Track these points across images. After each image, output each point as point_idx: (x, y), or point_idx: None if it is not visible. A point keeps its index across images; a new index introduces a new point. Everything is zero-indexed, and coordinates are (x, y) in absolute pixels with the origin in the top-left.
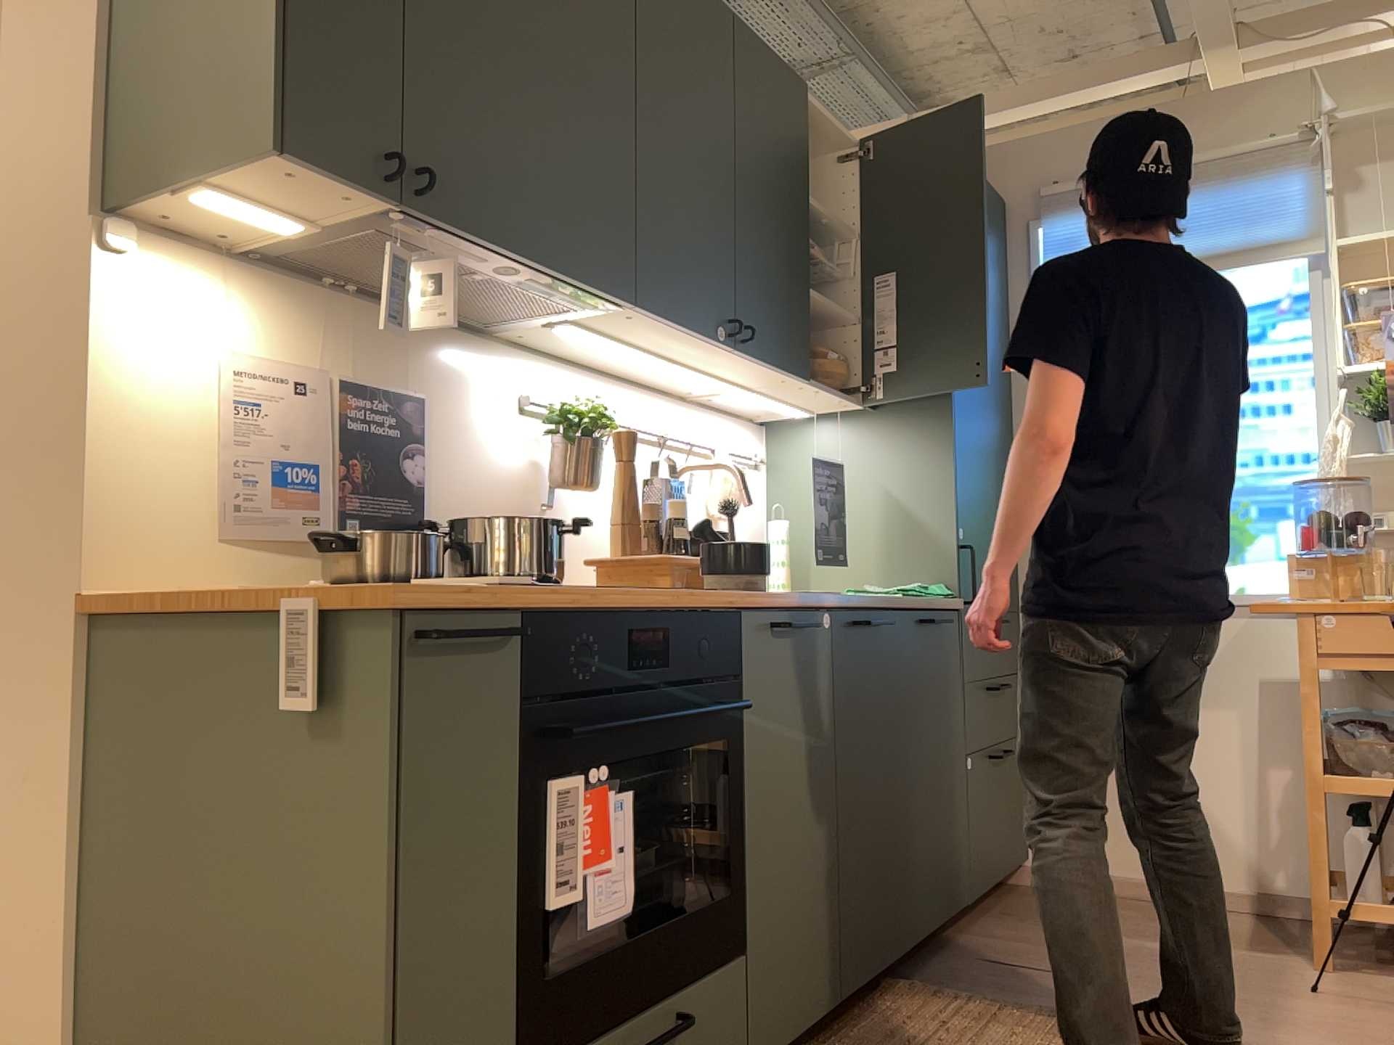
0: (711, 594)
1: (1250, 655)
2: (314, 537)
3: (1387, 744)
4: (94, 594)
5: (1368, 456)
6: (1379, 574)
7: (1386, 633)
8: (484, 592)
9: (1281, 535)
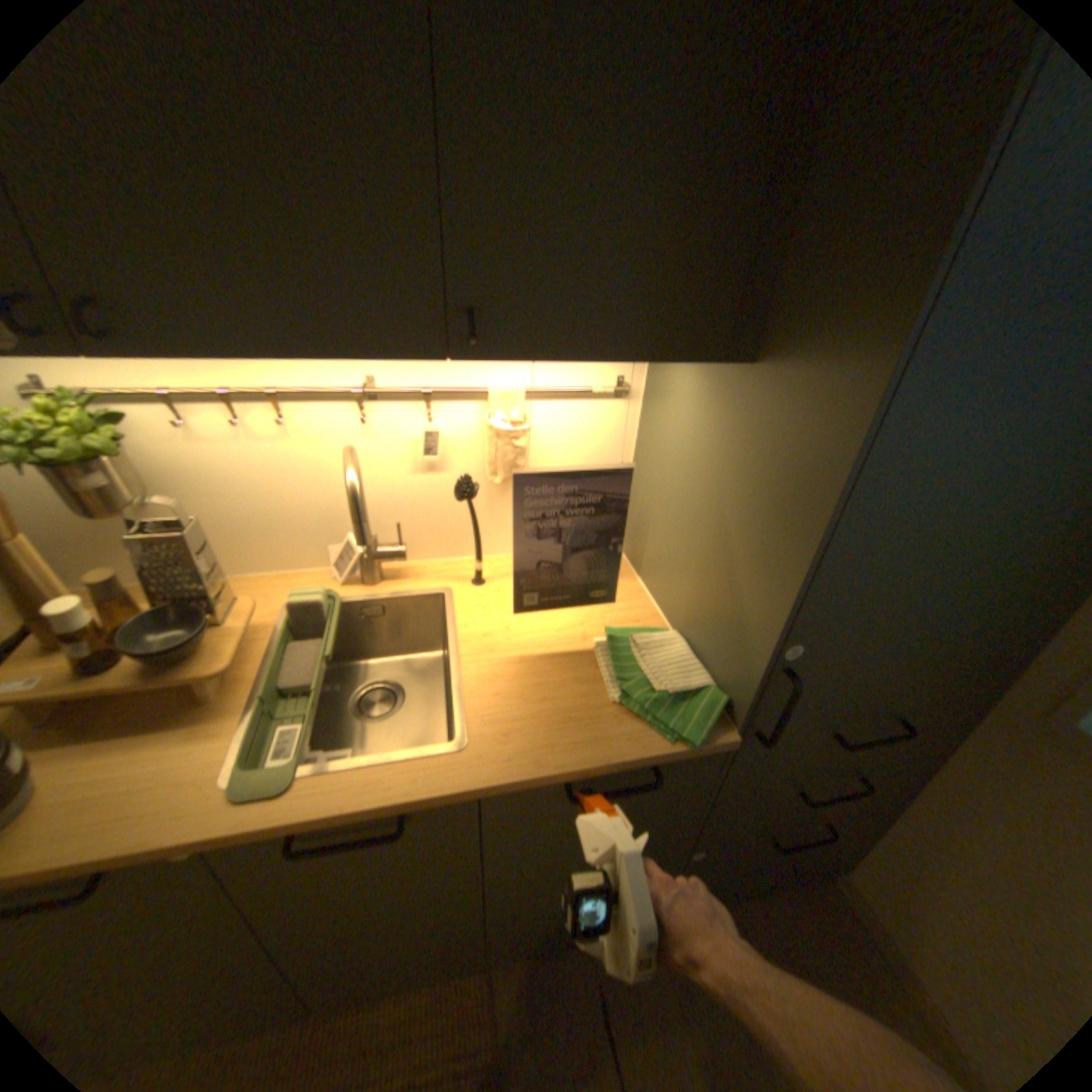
0: None
1: None
2: None
3: None
4: None
5: None
6: None
7: None
8: None
9: None
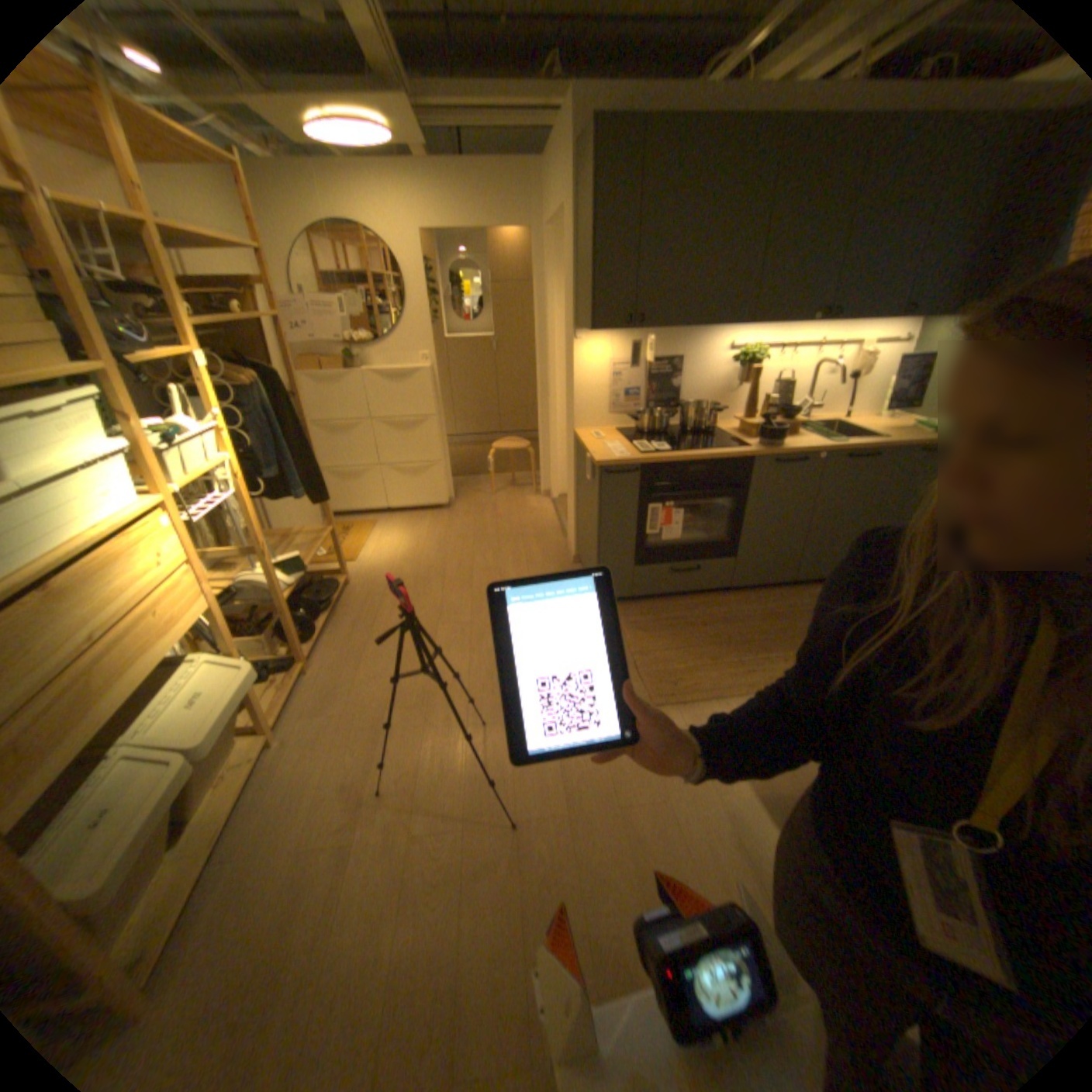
0: (752, 445)
1: None
2: (627, 416)
3: None
4: (575, 431)
5: None
6: None
7: None
8: (629, 459)
9: None
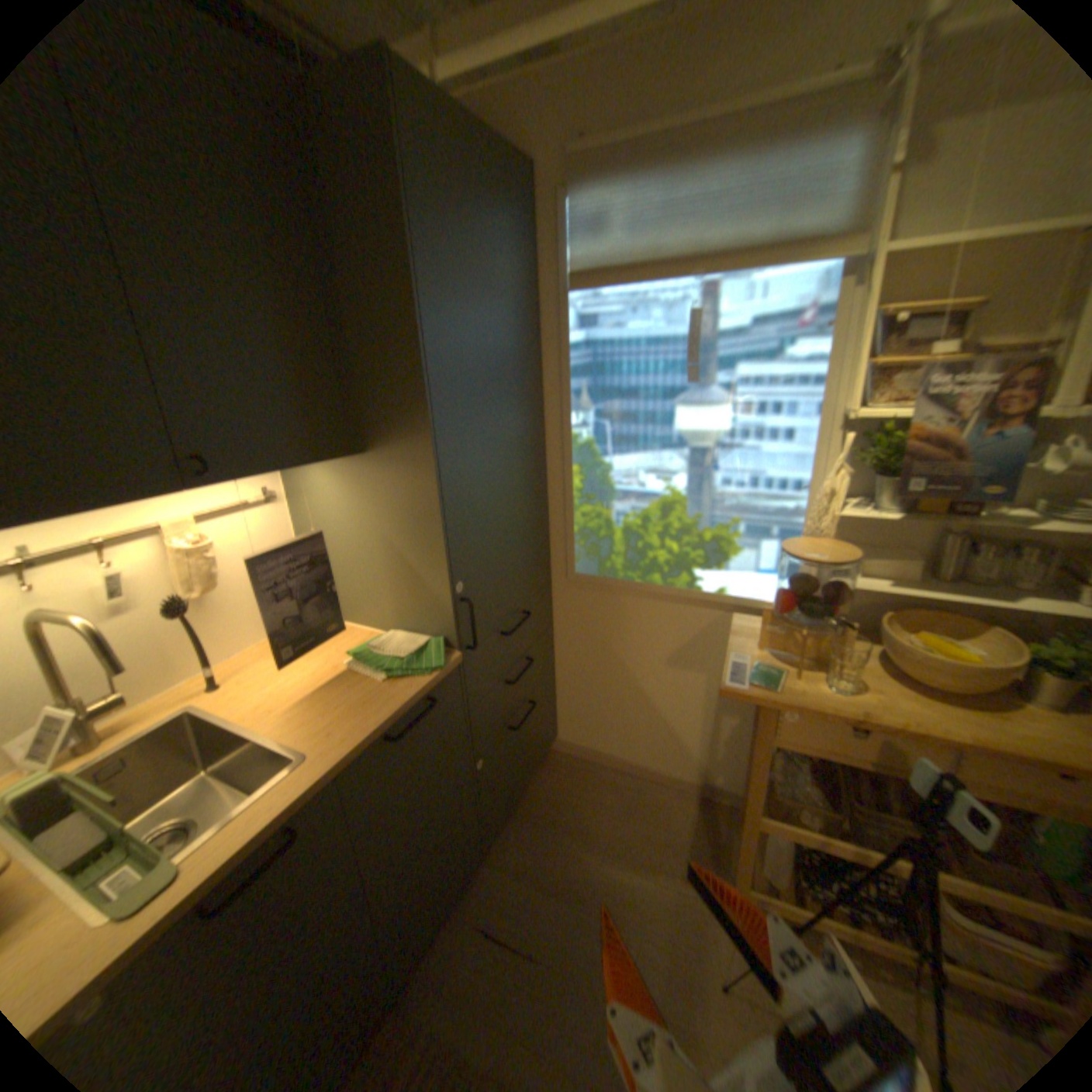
0: None
1: (722, 641)
2: None
3: (821, 797)
4: None
5: (863, 513)
6: (850, 656)
7: (847, 740)
8: None
9: (764, 551)
